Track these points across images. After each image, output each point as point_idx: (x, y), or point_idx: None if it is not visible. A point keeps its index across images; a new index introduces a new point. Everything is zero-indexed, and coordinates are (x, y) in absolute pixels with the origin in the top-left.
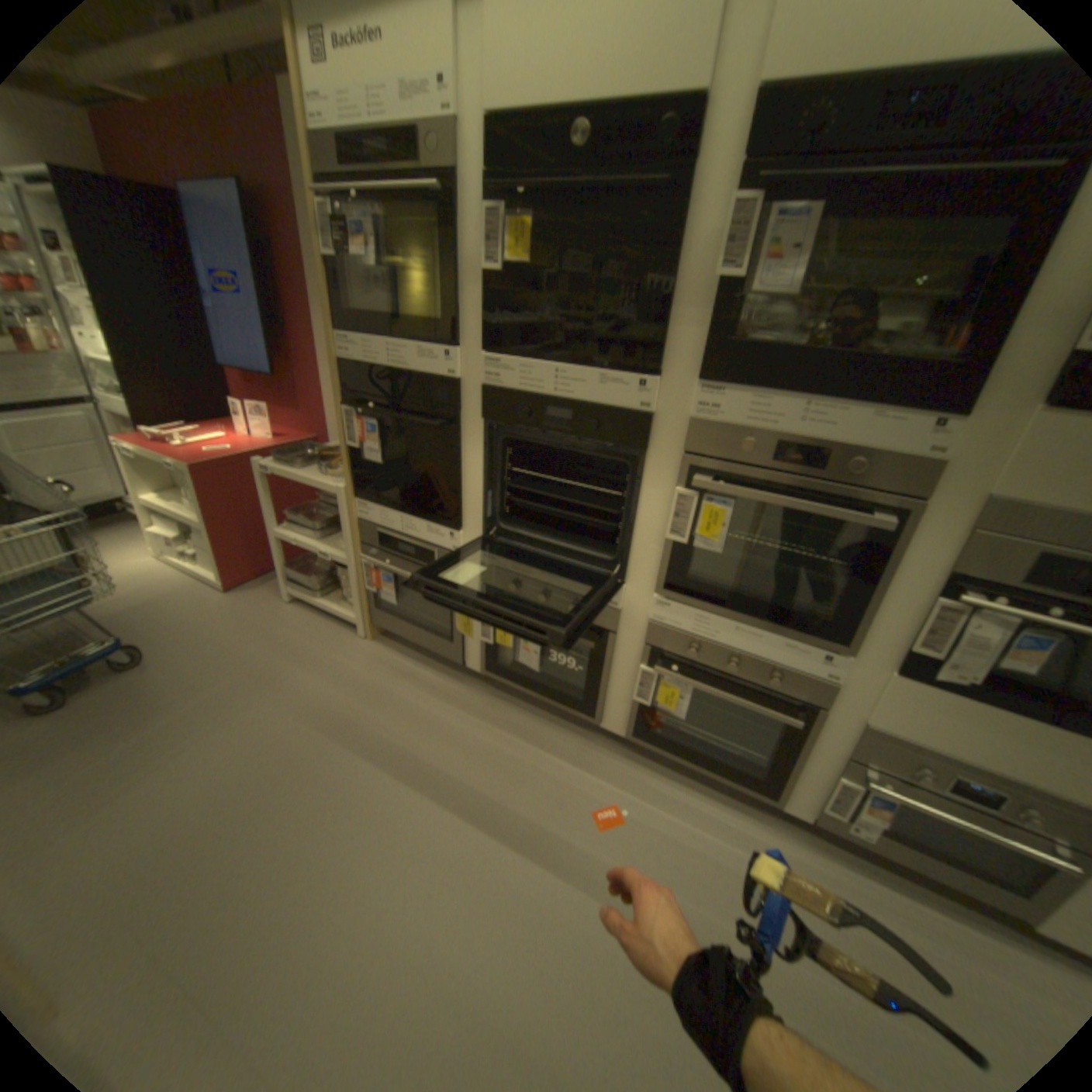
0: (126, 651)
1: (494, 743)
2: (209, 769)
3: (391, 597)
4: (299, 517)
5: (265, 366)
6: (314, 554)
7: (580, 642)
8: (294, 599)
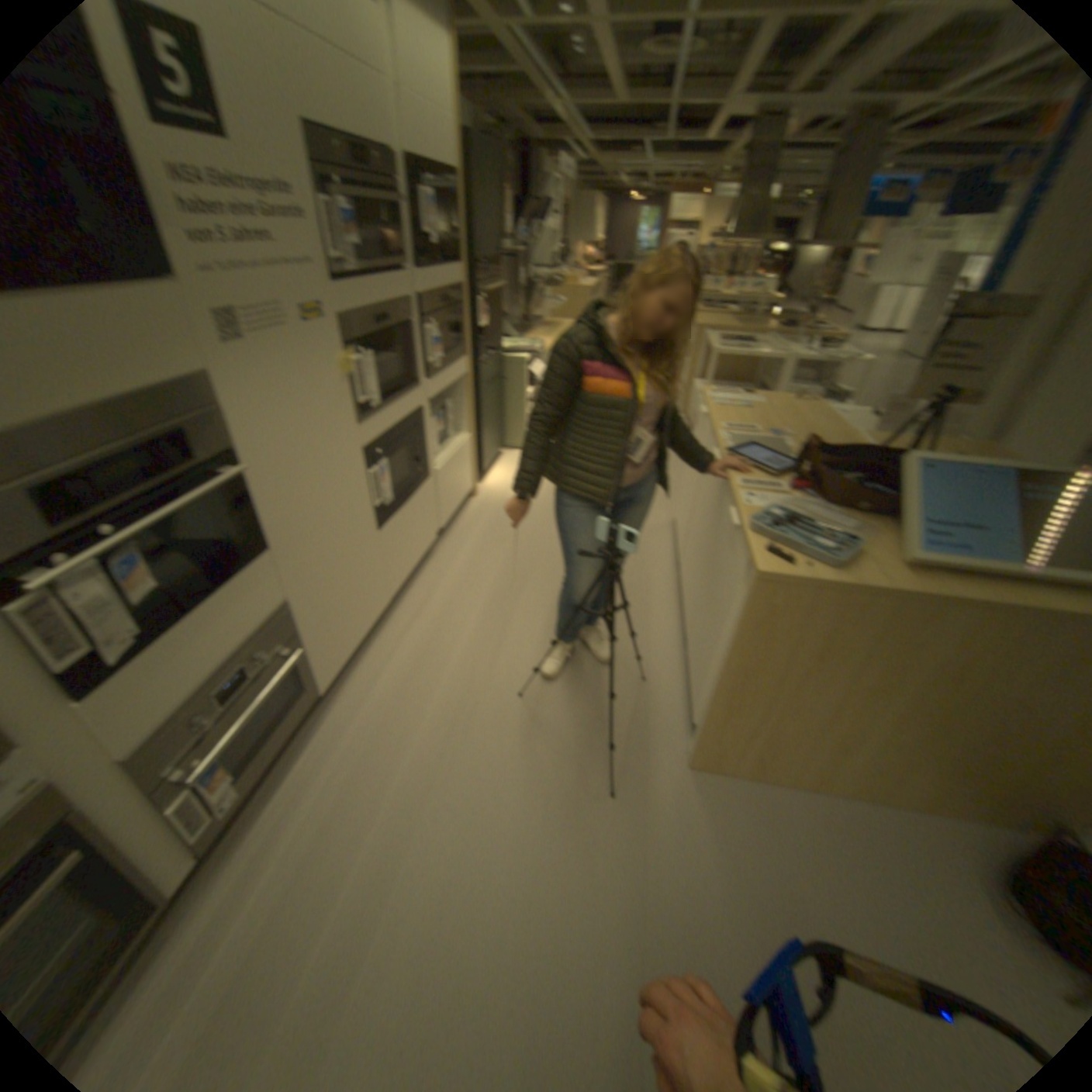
0: None
1: None
2: None
3: None
4: None
5: None
6: None
7: None
8: None
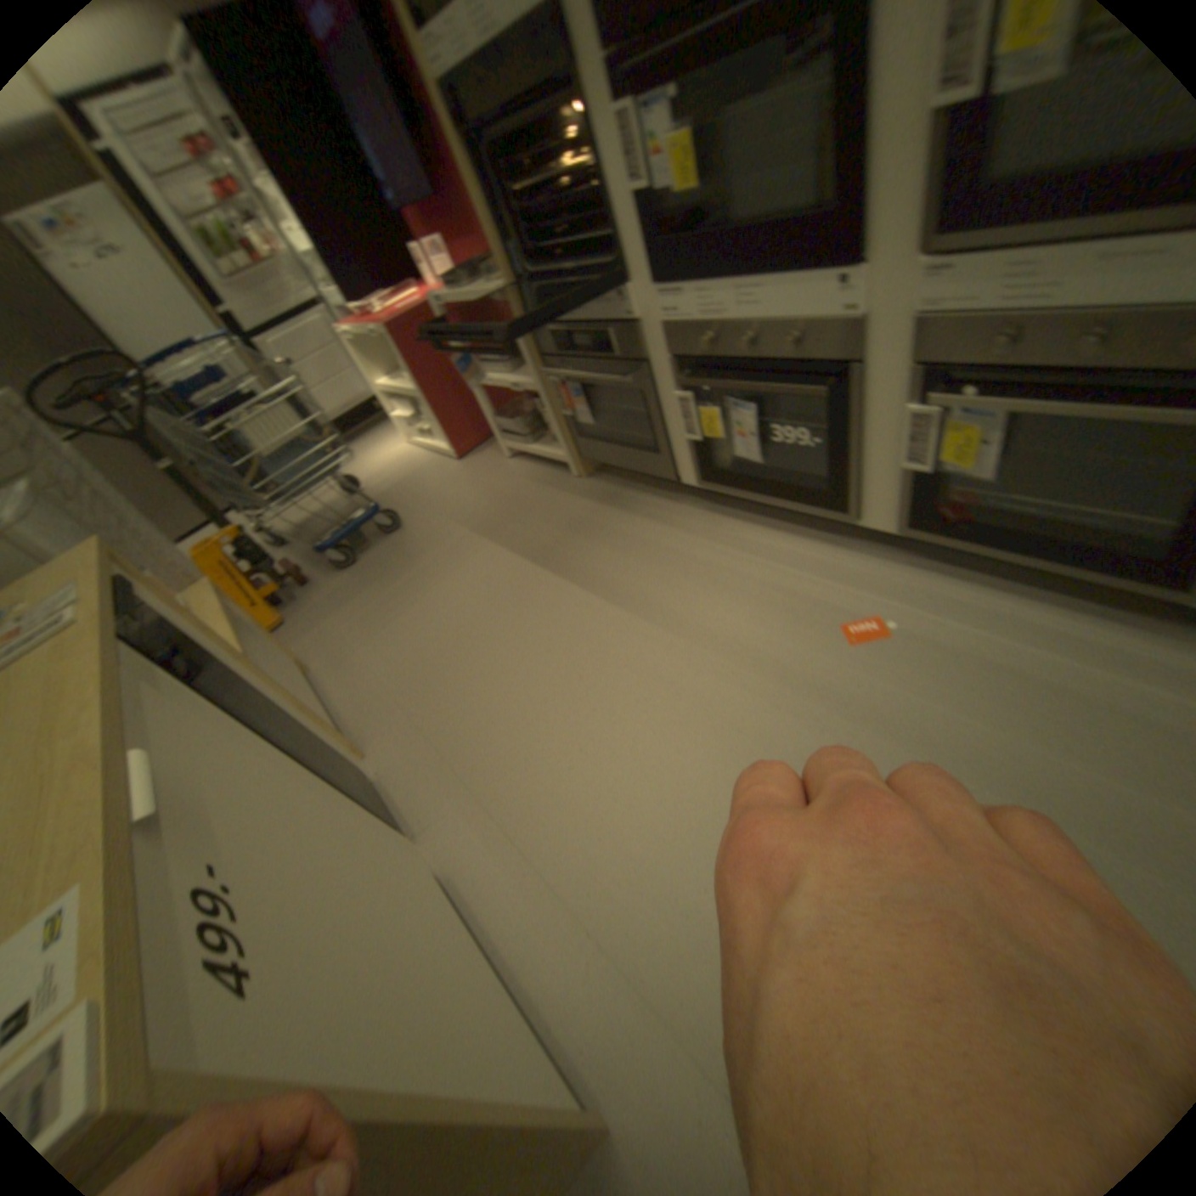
0: (388, 516)
1: (715, 558)
2: (448, 598)
3: (583, 411)
4: (485, 349)
5: (419, 180)
6: (518, 397)
7: (803, 388)
8: (512, 451)
